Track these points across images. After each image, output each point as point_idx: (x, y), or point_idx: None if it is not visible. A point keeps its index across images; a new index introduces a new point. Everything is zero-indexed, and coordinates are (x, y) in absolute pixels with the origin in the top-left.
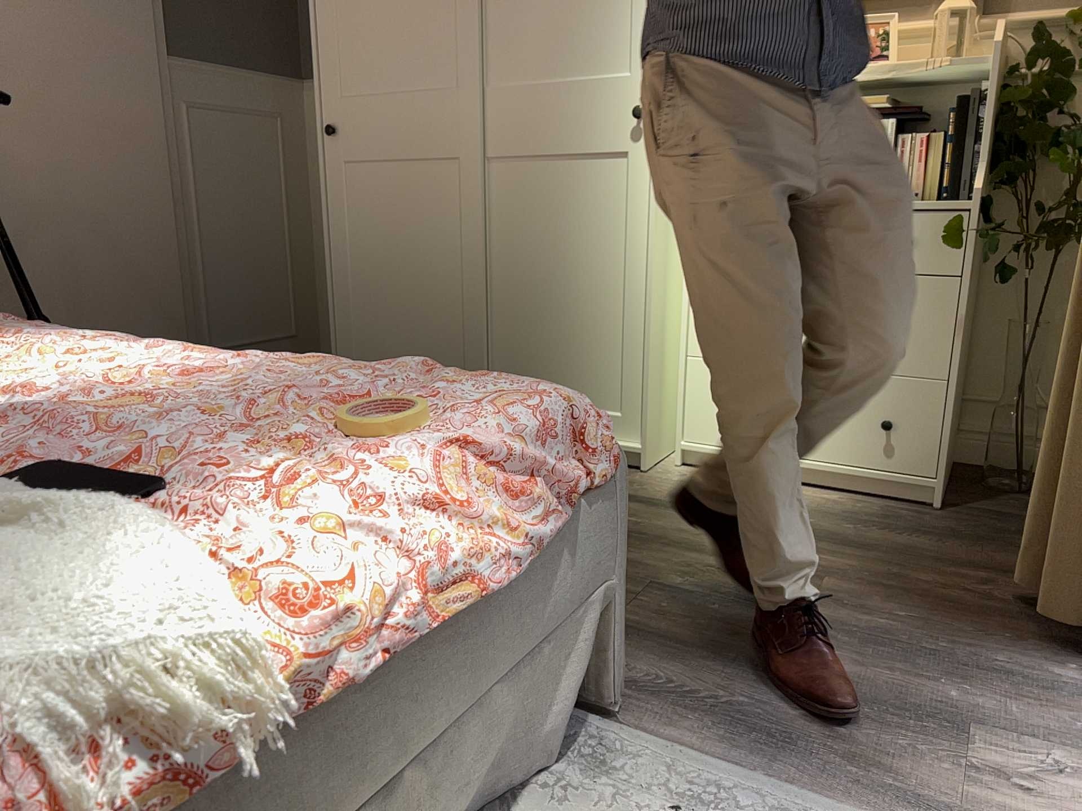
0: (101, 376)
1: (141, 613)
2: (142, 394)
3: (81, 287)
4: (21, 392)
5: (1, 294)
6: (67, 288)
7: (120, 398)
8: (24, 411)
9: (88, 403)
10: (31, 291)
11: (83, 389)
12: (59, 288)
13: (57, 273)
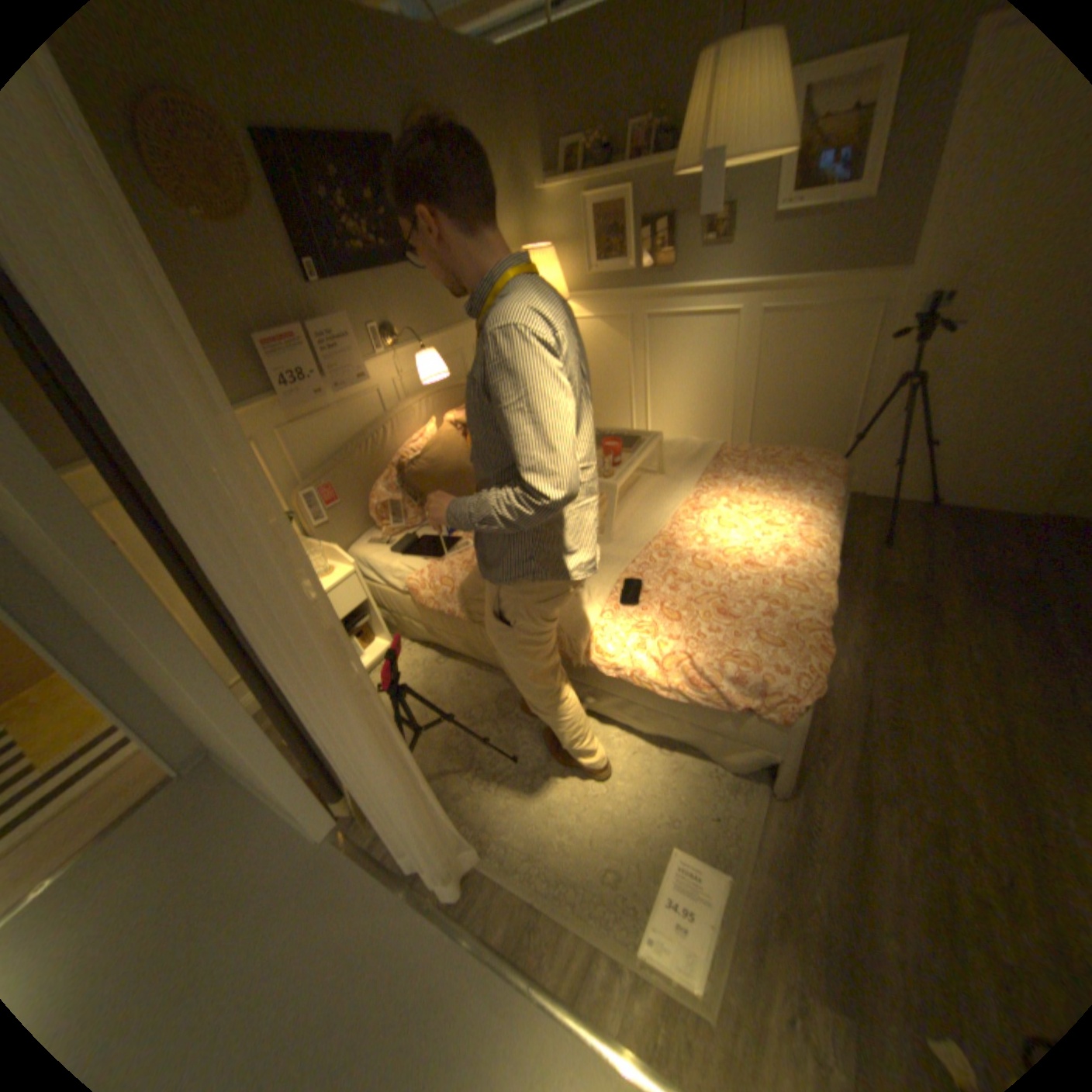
0: (757, 539)
1: (585, 628)
2: (733, 561)
3: (984, 423)
4: (708, 541)
5: (926, 420)
6: (974, 423)
7: (728, 558)
8: (695, 550)
9: (708, 557)
10: (946, 421)
11: (721, 549)
12: (967, 422)
13: (971, 413)
